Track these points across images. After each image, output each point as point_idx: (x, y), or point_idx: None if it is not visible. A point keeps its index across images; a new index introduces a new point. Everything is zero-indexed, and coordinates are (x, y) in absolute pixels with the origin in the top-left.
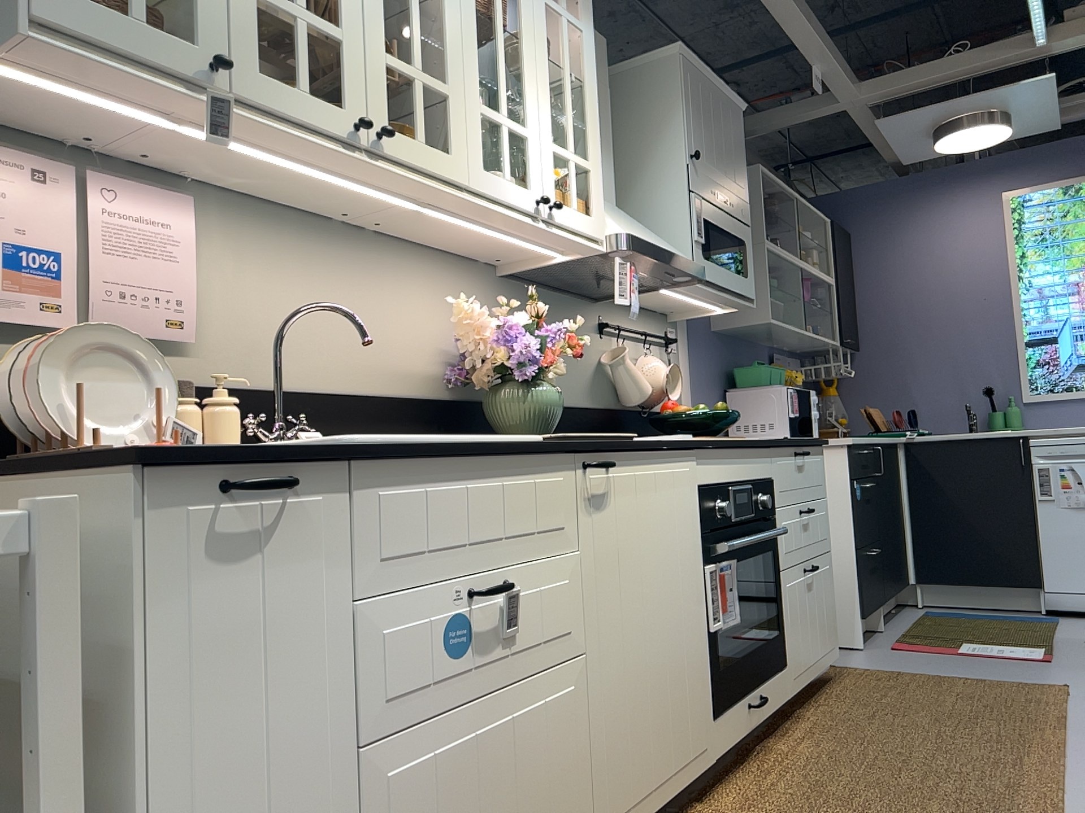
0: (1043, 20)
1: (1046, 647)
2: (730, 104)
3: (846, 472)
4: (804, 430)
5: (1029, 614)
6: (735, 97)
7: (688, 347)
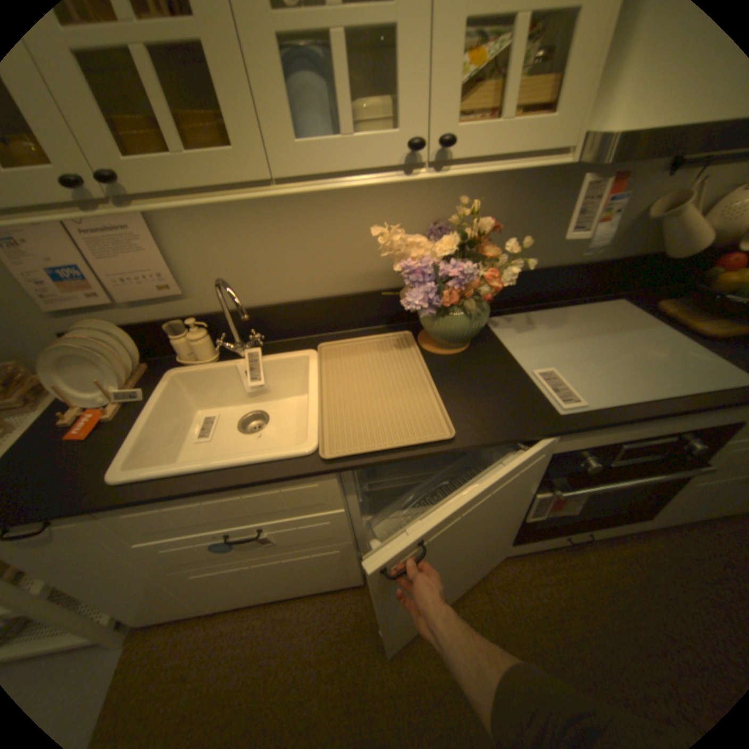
0: None
1: None
2: None
3: None
4: None
5: None
6: None
7: None
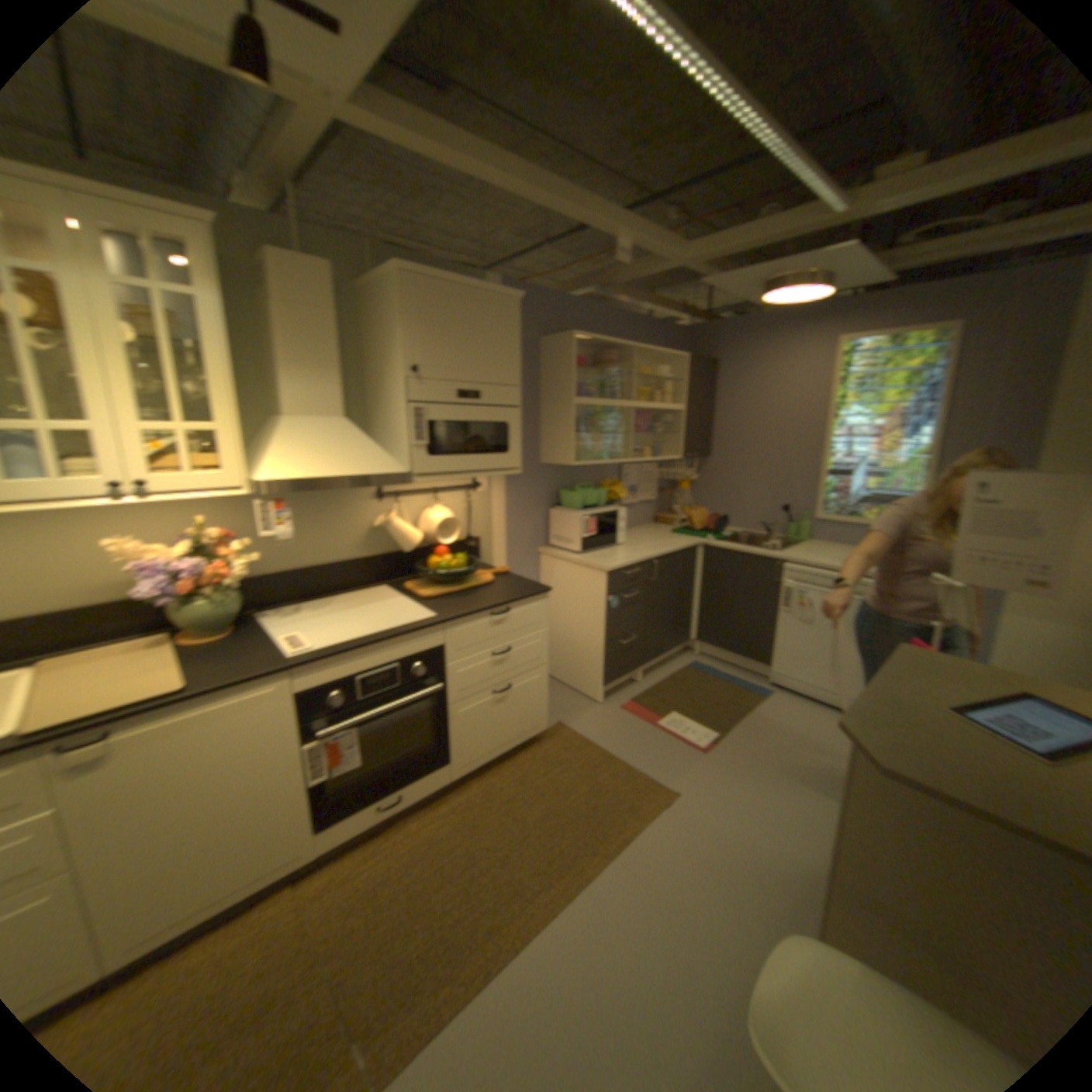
0: (829, 189)
1: (720, 735)
2: (491, 297)
3: (602, 589)
4: (599, 543)
5: (759, 682)
6: (498, 289)
7: (499, 484)
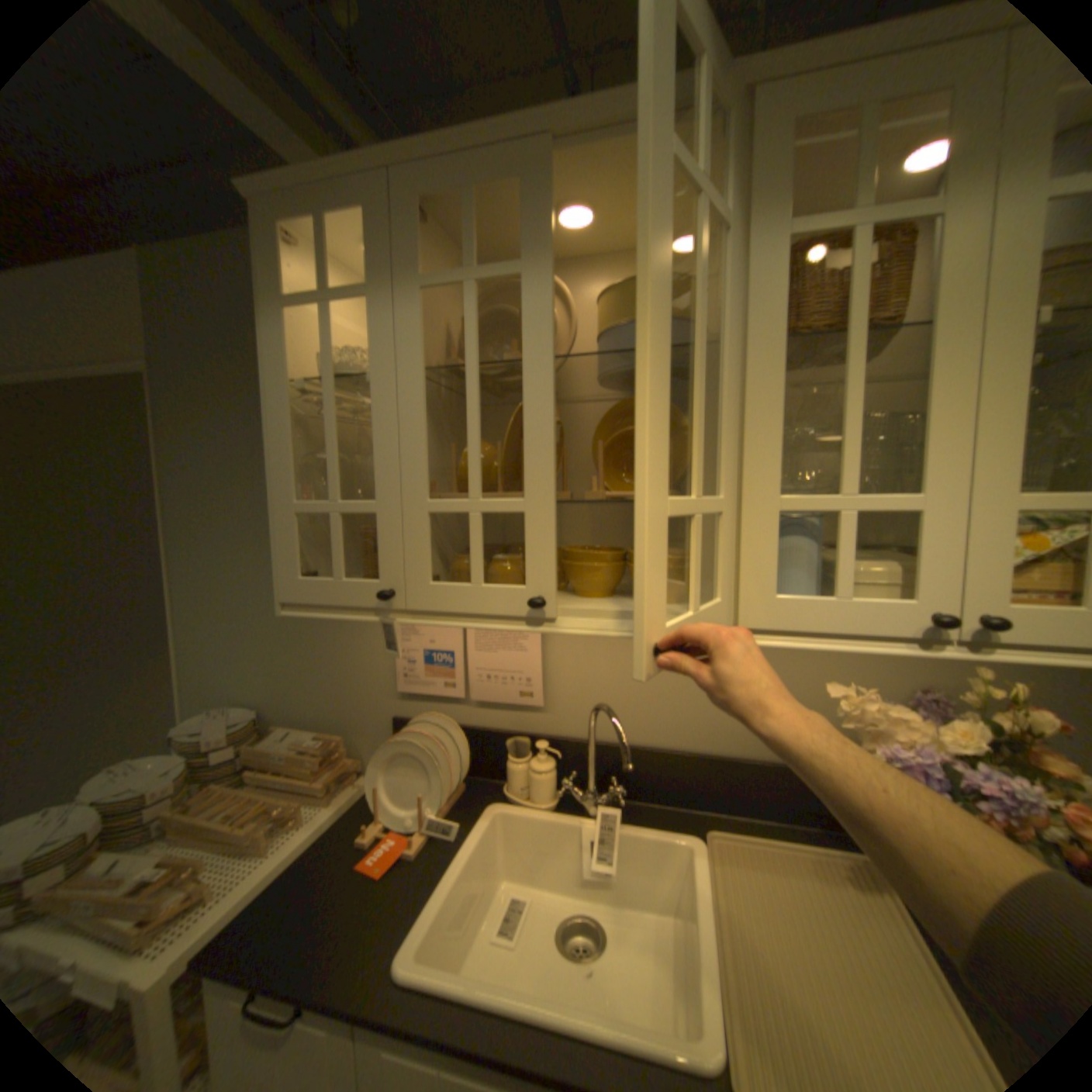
0: None
1: None
2: None
3: None
4: None
5: None
6: None
7: None
